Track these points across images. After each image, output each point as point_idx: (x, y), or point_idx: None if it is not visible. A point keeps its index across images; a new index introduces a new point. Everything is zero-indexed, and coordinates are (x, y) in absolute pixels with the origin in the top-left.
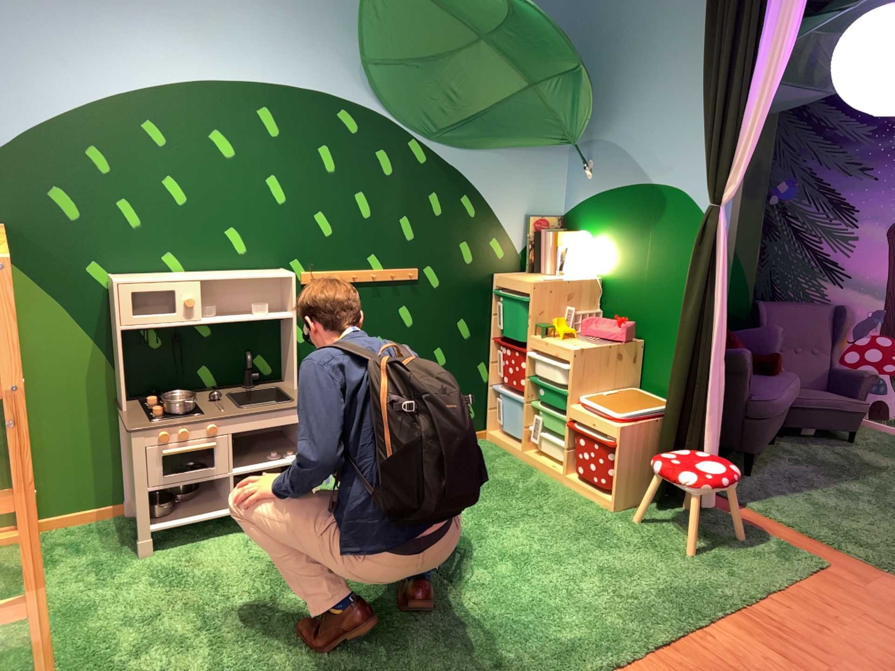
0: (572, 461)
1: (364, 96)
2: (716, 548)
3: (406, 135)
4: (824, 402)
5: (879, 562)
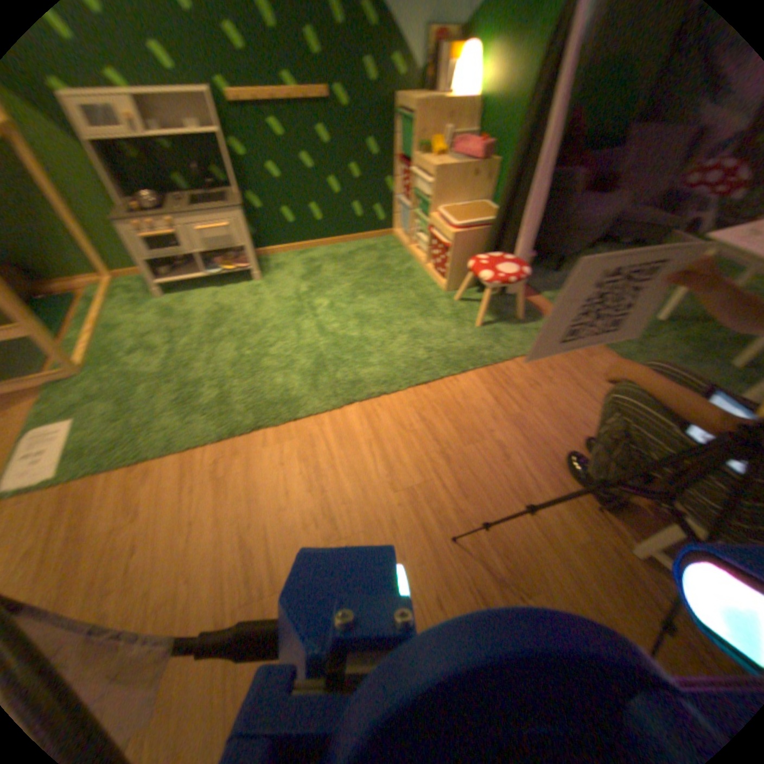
0: (430, 255)
1: None
2: (497, 326)
3: None
4: (650, 219)
5: (612, 348)
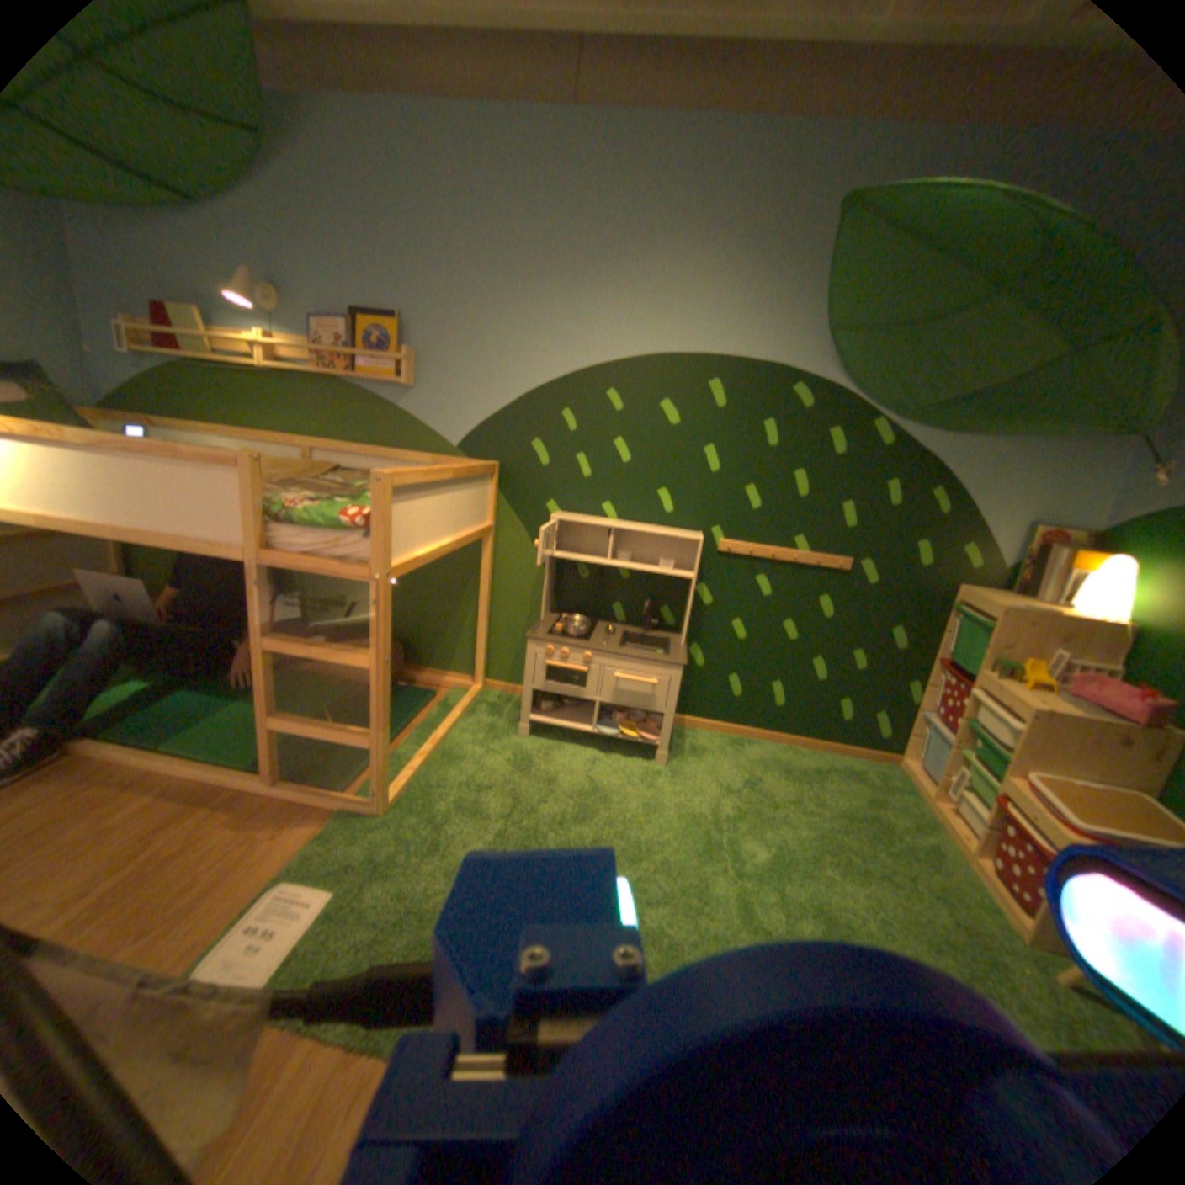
0: (992, 846)
1: (824, 360)
2: None
3: (870, 406)
4: None
5: None
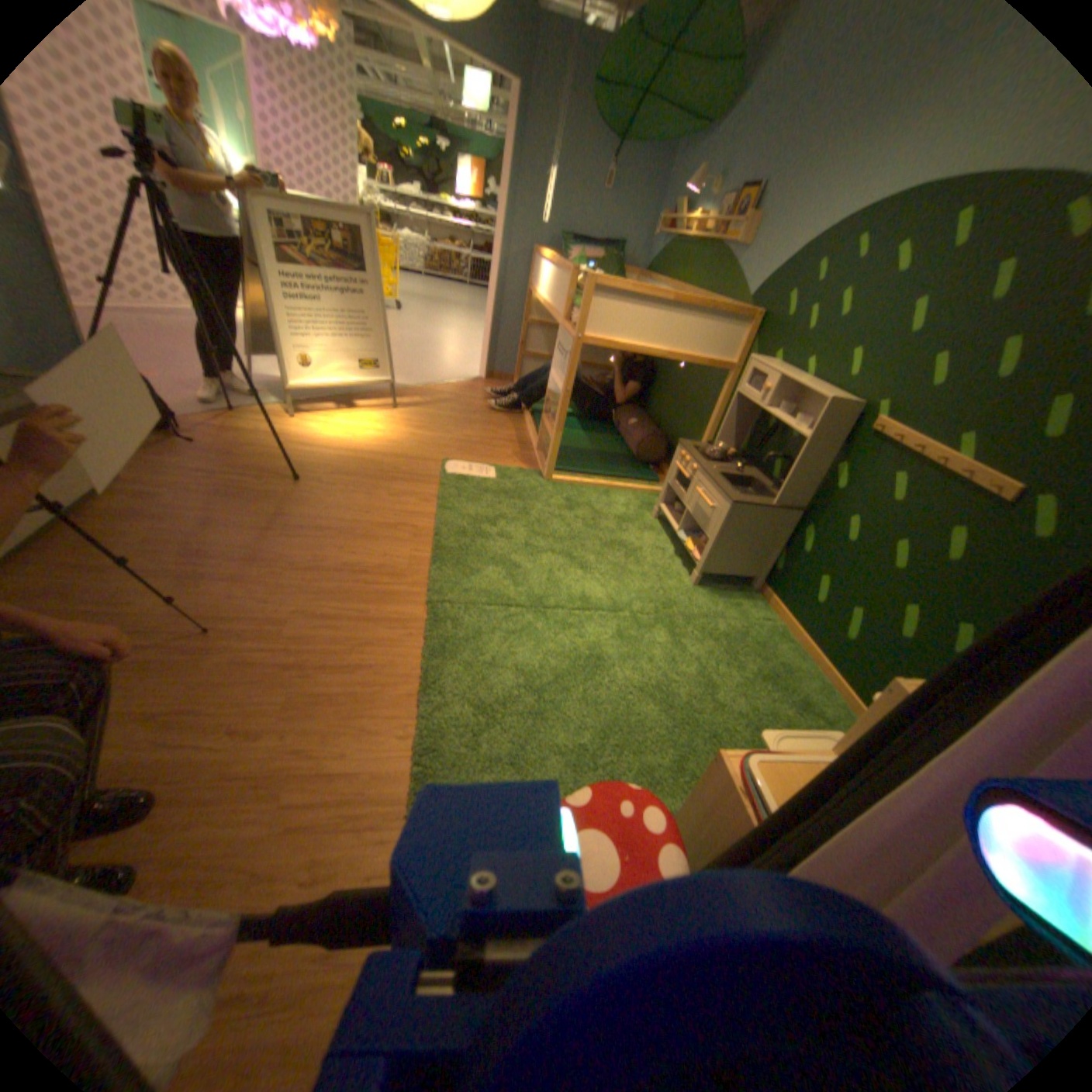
0: None
1: None
2: None
3: None
4: None
5: None
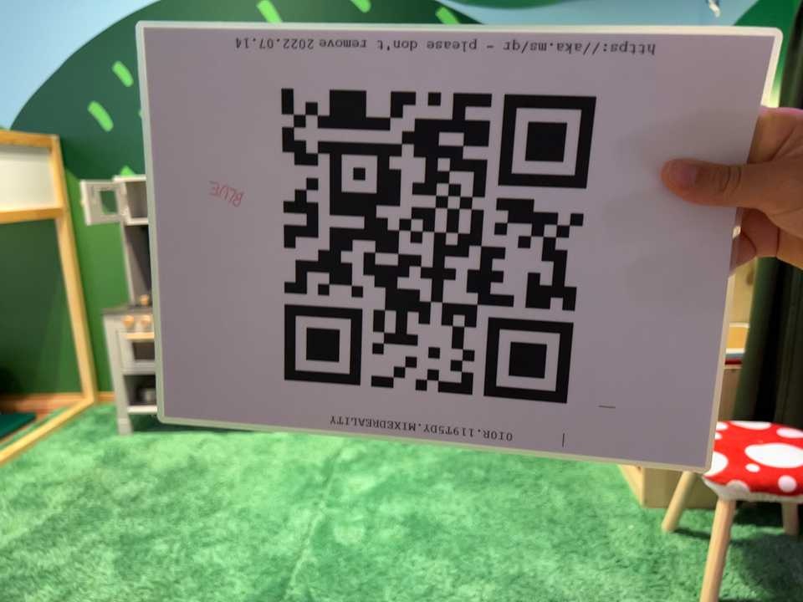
0: None
1: None
2: None
3: None
4: None
5: None
